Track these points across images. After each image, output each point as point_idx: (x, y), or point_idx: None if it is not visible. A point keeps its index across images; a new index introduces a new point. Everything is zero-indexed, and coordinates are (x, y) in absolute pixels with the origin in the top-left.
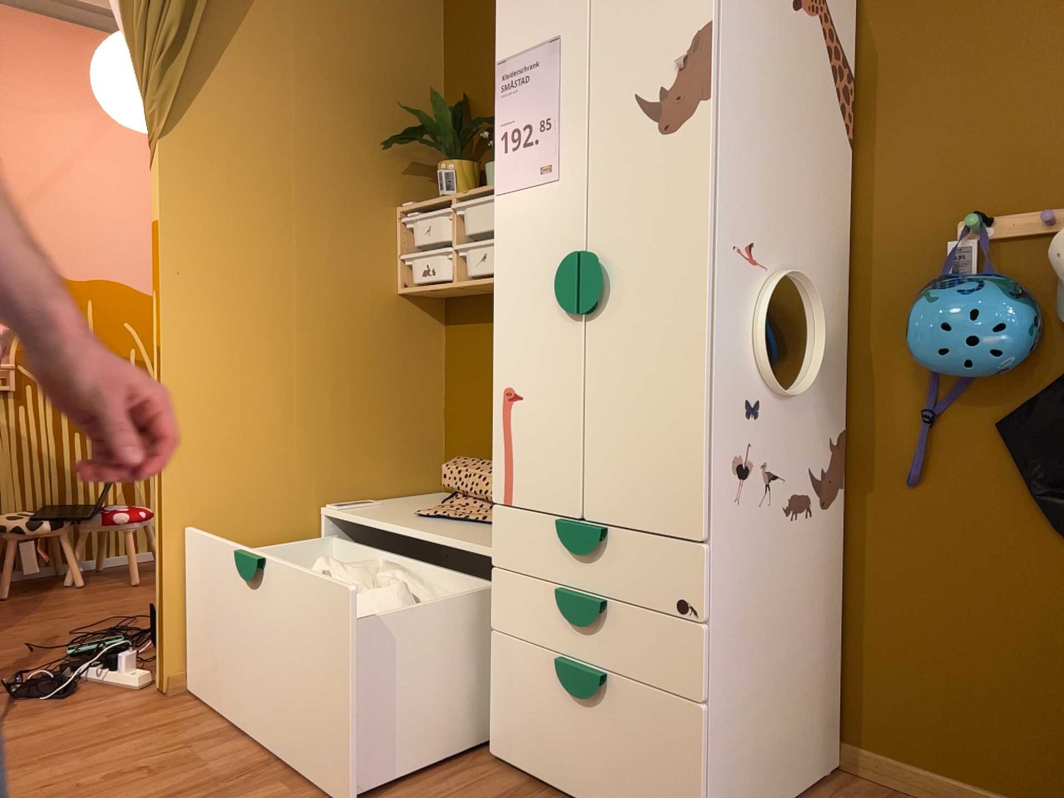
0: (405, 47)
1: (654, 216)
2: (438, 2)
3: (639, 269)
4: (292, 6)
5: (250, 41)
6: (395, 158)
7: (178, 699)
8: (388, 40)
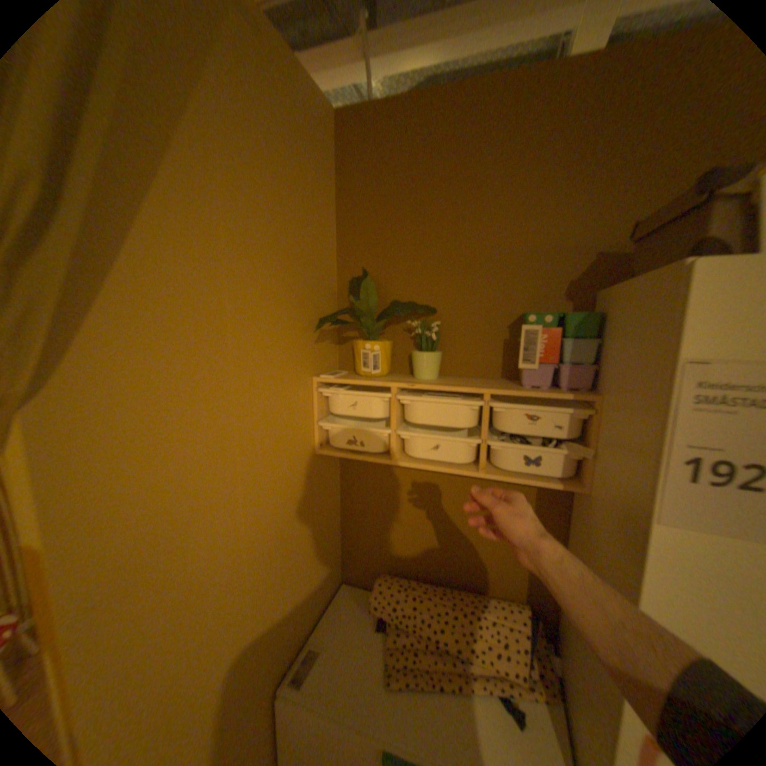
0: (313, 215)
1: None
2: (332, 171)
3: None
4: (216, 157)
5: (166, 206)
6: (310, 330)
7: None
8: (302, 208)
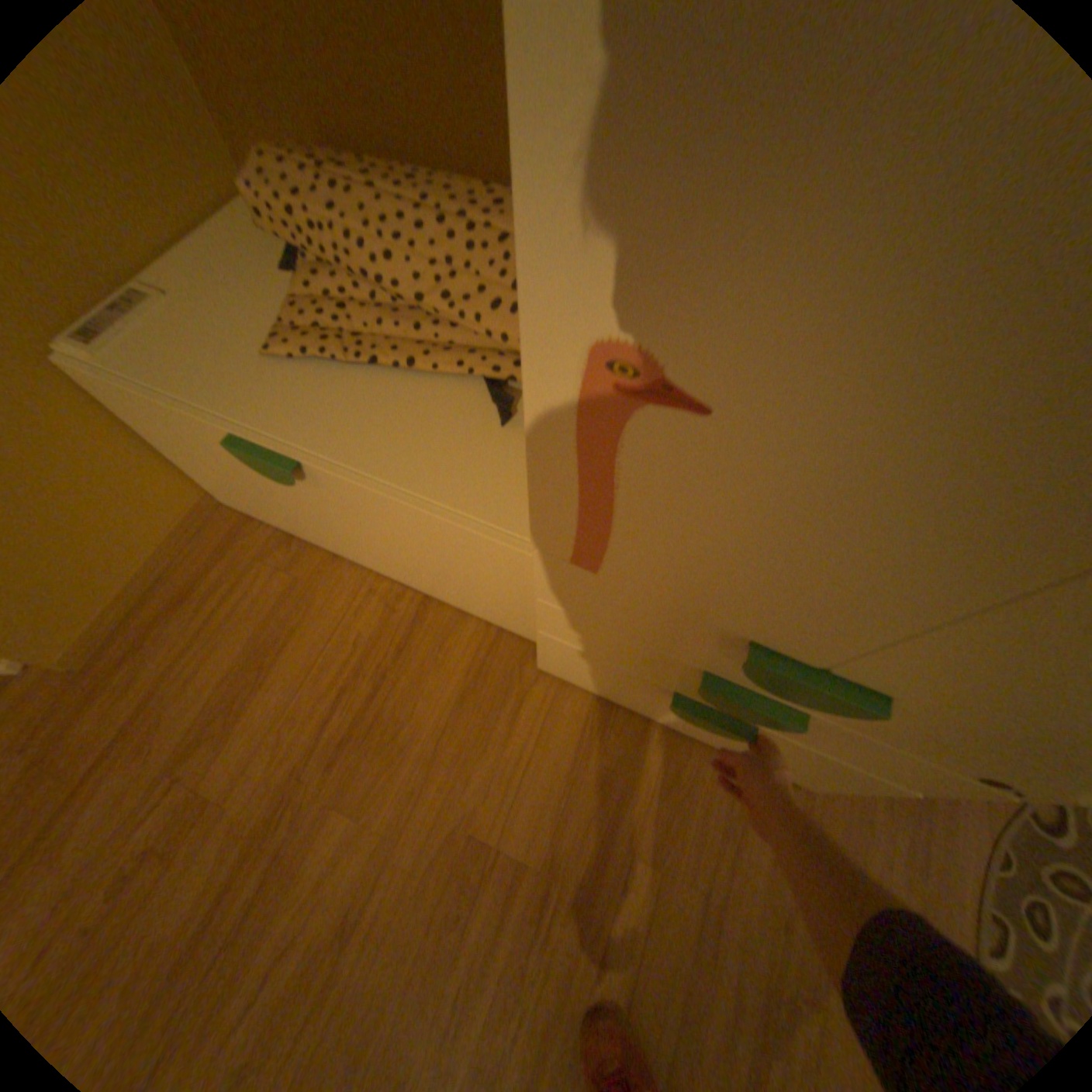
0: None
1: None
2: None
3: None
4: None
5: None
6: None
7: (97, 673)
8: None
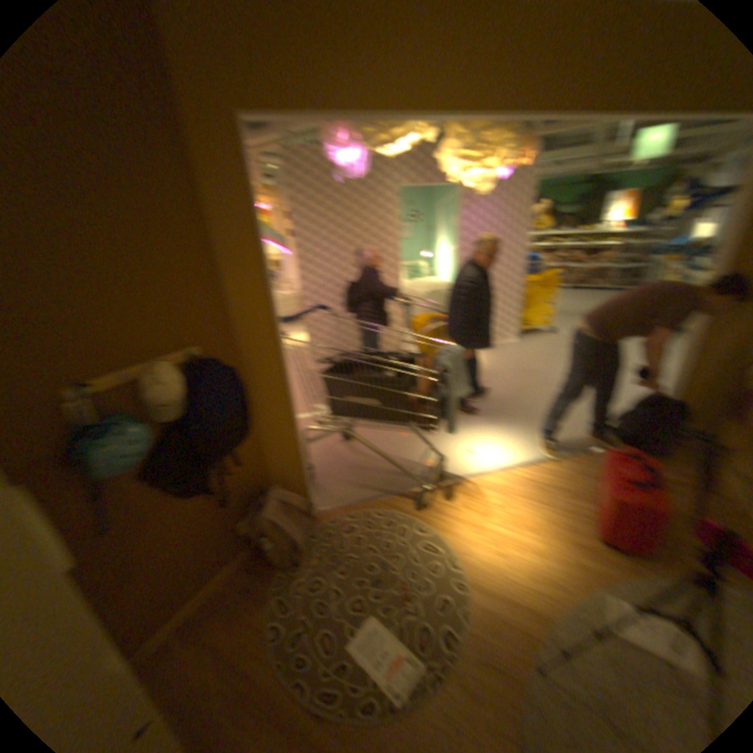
0: None
1: None
2: None
3: None
4: None
5: None
6: None
7: None
8: None
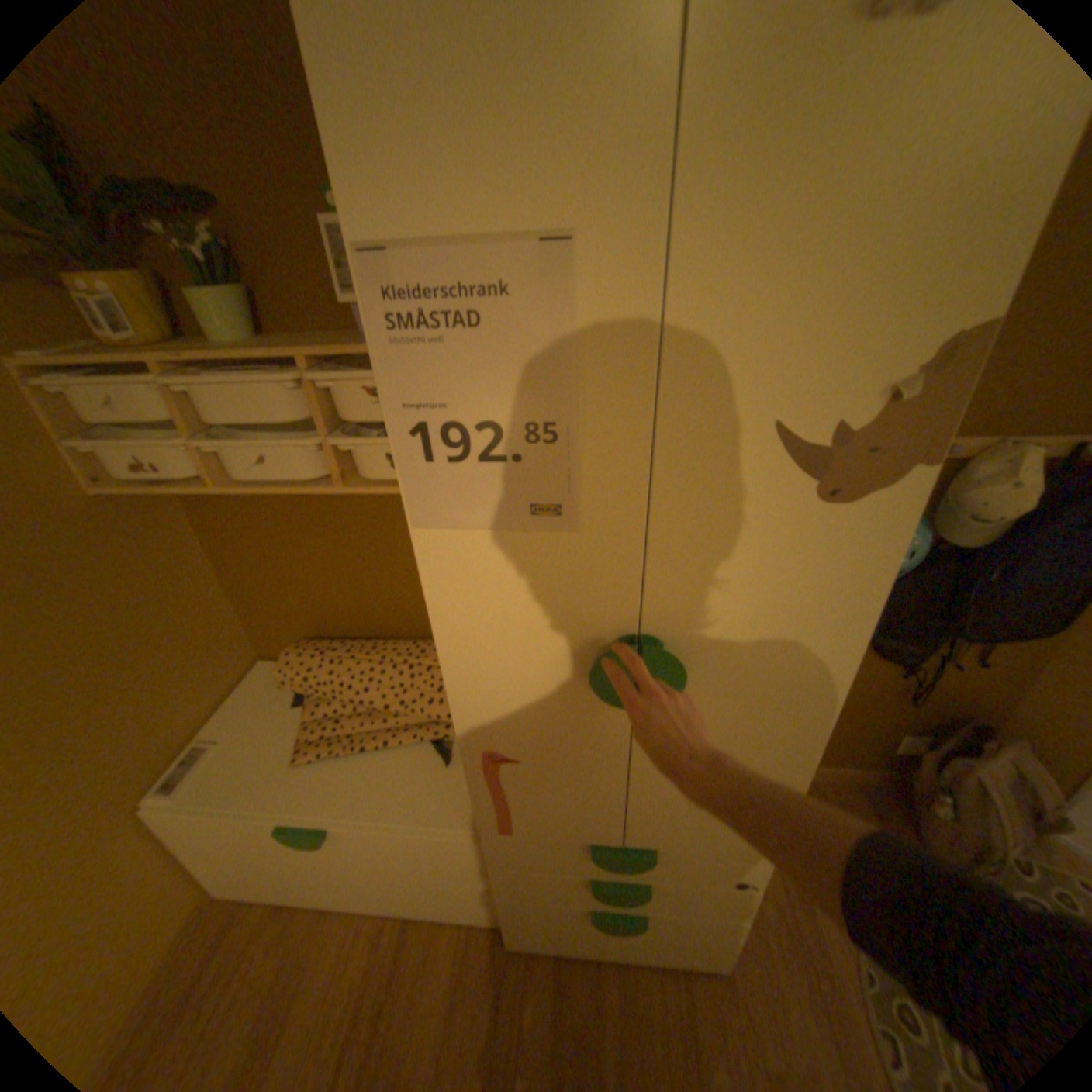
0: None
1: (777, 609)
2: None
3: (737, 662)
4: None
5: None
6: None
7: None
8: None
